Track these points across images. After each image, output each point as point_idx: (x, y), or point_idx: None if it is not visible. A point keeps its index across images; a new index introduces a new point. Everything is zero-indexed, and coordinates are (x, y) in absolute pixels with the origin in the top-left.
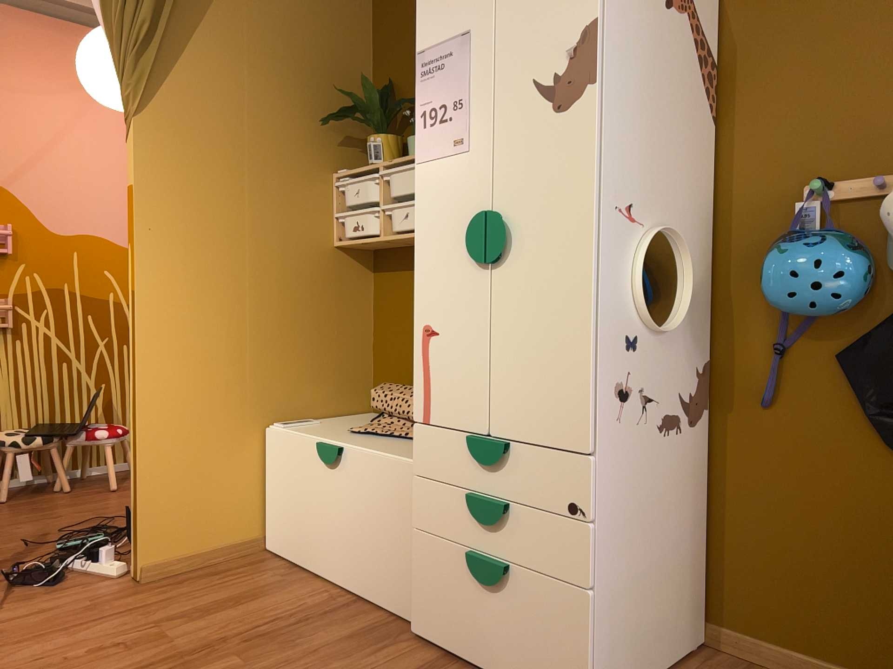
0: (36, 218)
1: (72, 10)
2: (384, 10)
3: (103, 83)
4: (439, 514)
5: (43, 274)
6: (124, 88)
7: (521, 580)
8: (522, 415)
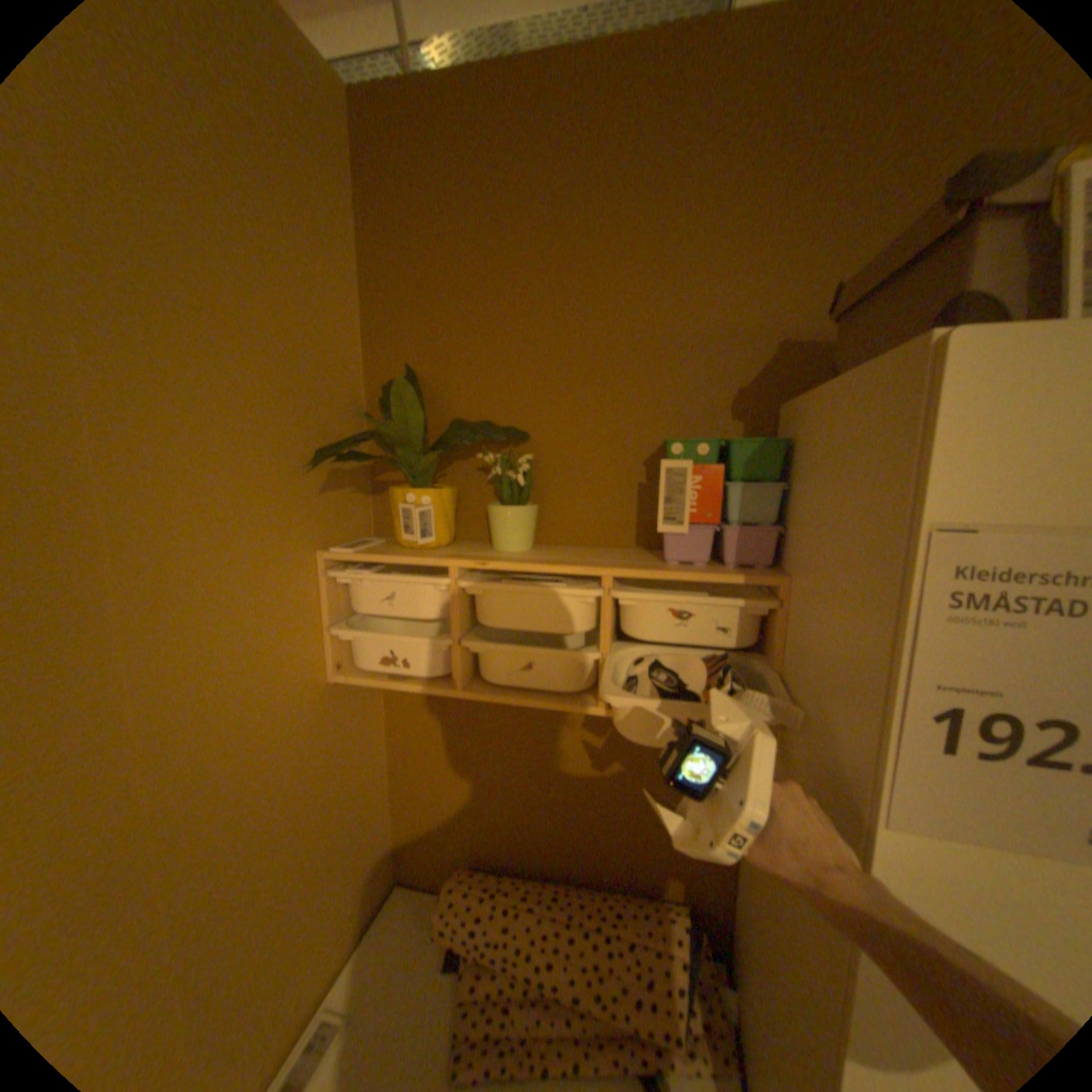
0: None
1: None
2: (385, 221)
3: None
4: None
5: None
6: None
7: None
8: None
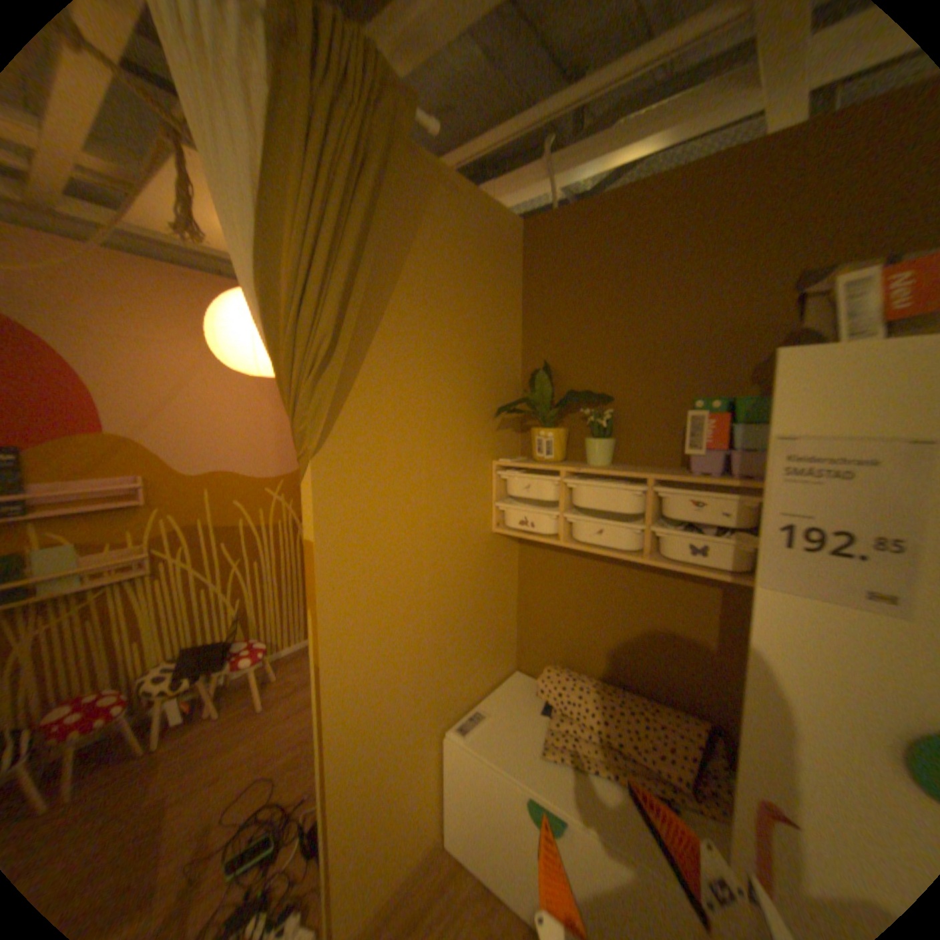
0: (162, 464)
1: (182, 253)
2: (537, 285)
3: (233, 353)
4: None
5: (175, 515)
6: (294, 418)
7: None
8: None
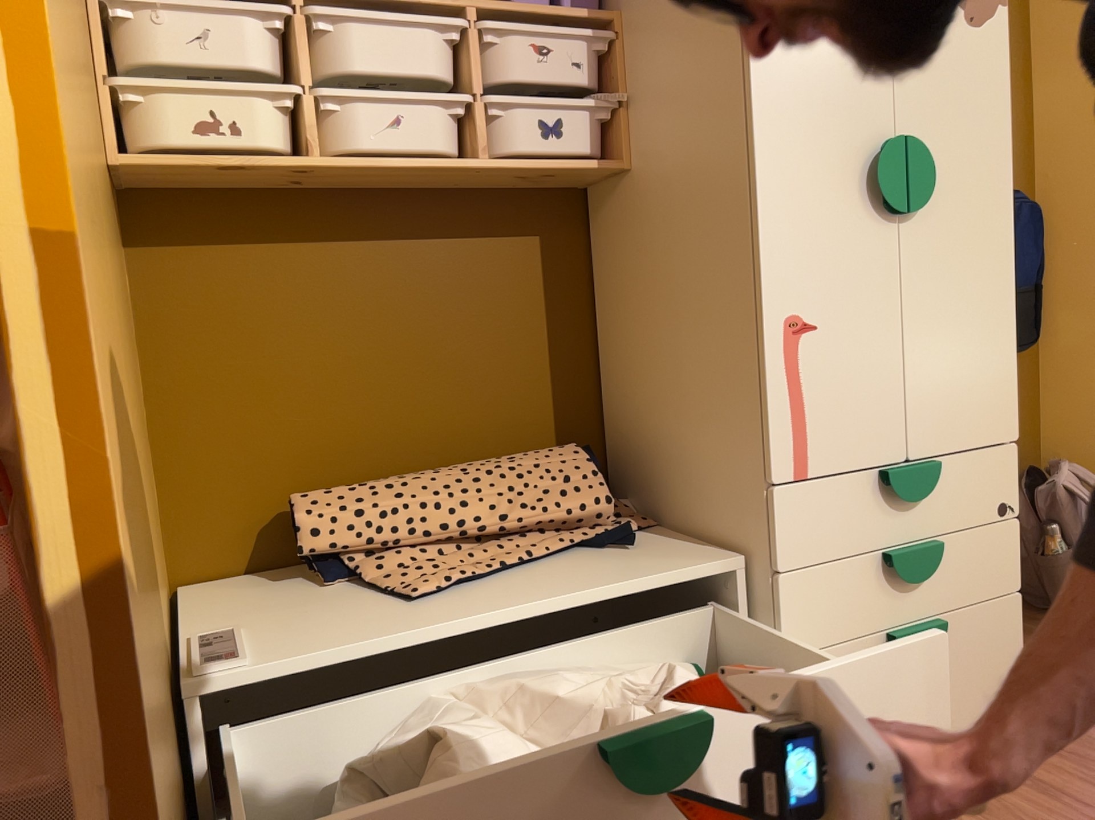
0: None
1: None
2: None
3: None
4: (835, 608)
5: None
6: None
7: (953, 626)
8: (948, 417)
